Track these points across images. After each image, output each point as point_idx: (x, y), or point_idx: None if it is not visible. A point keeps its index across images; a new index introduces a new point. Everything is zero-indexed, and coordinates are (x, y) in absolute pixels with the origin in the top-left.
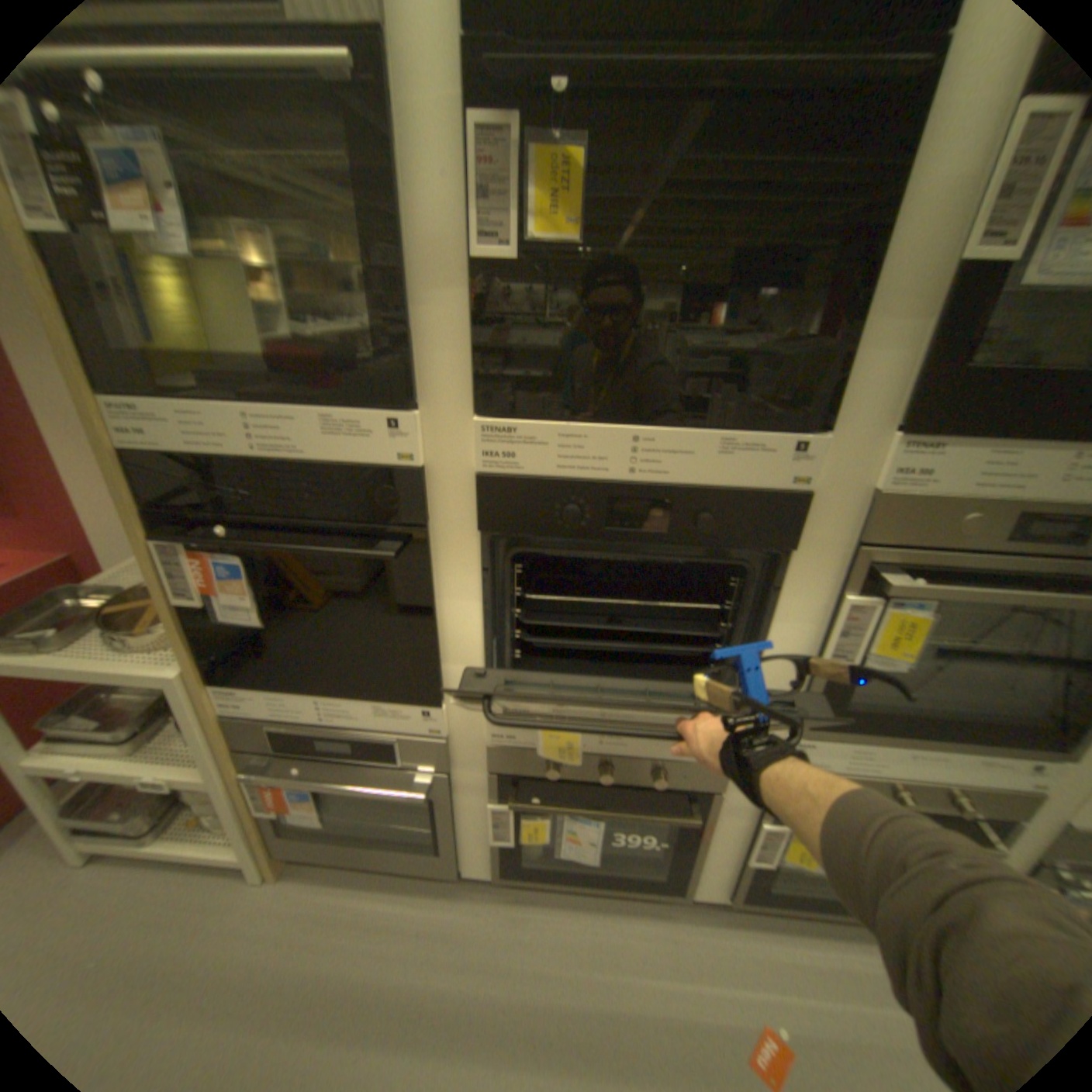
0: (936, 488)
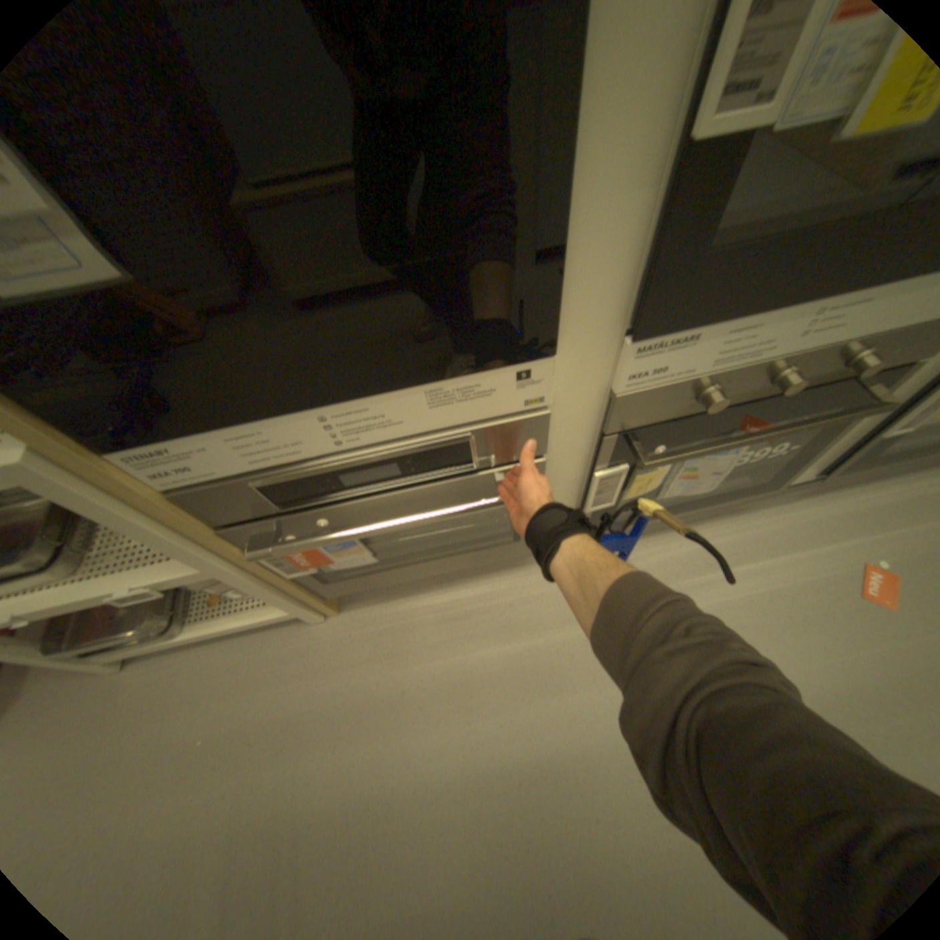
0: None
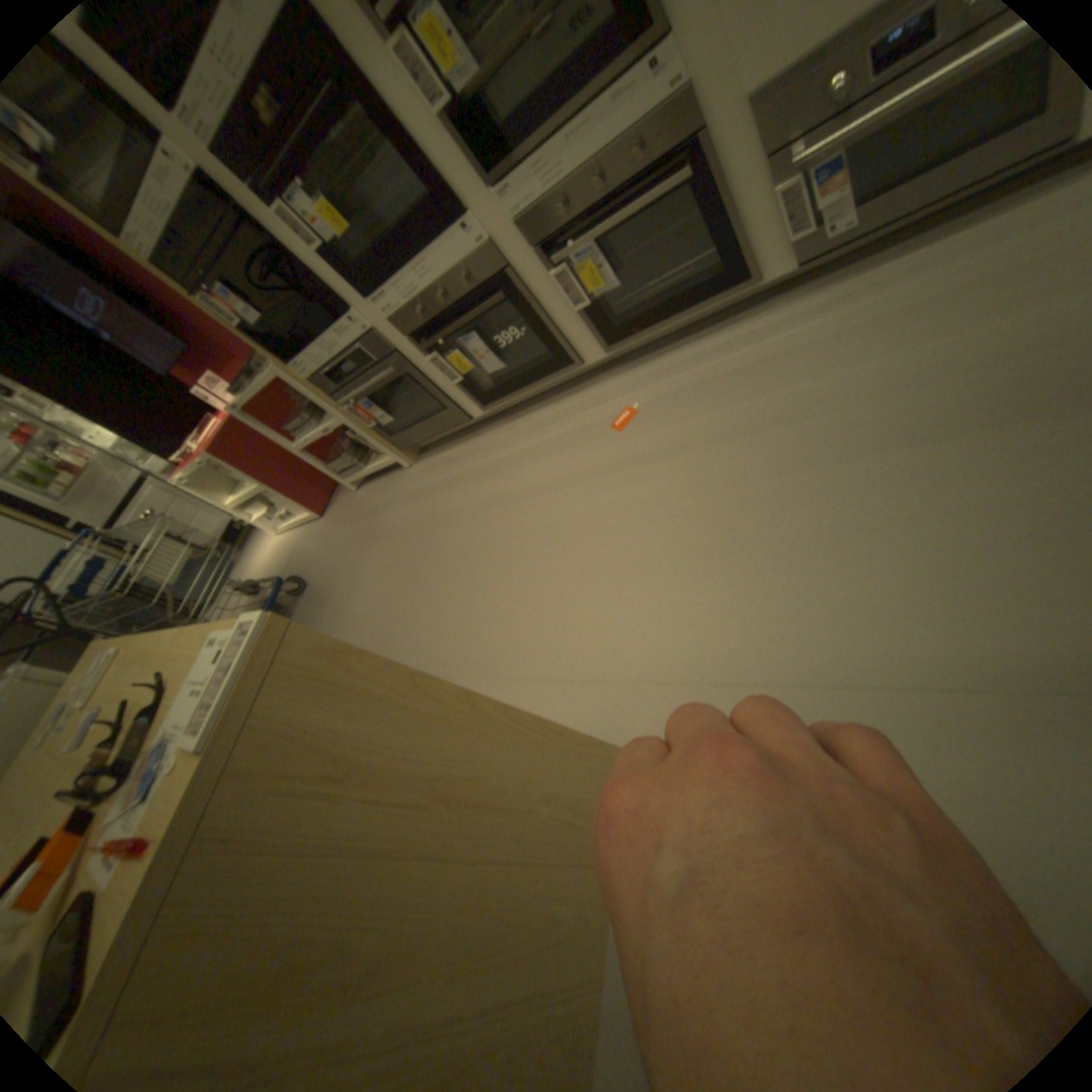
0: None
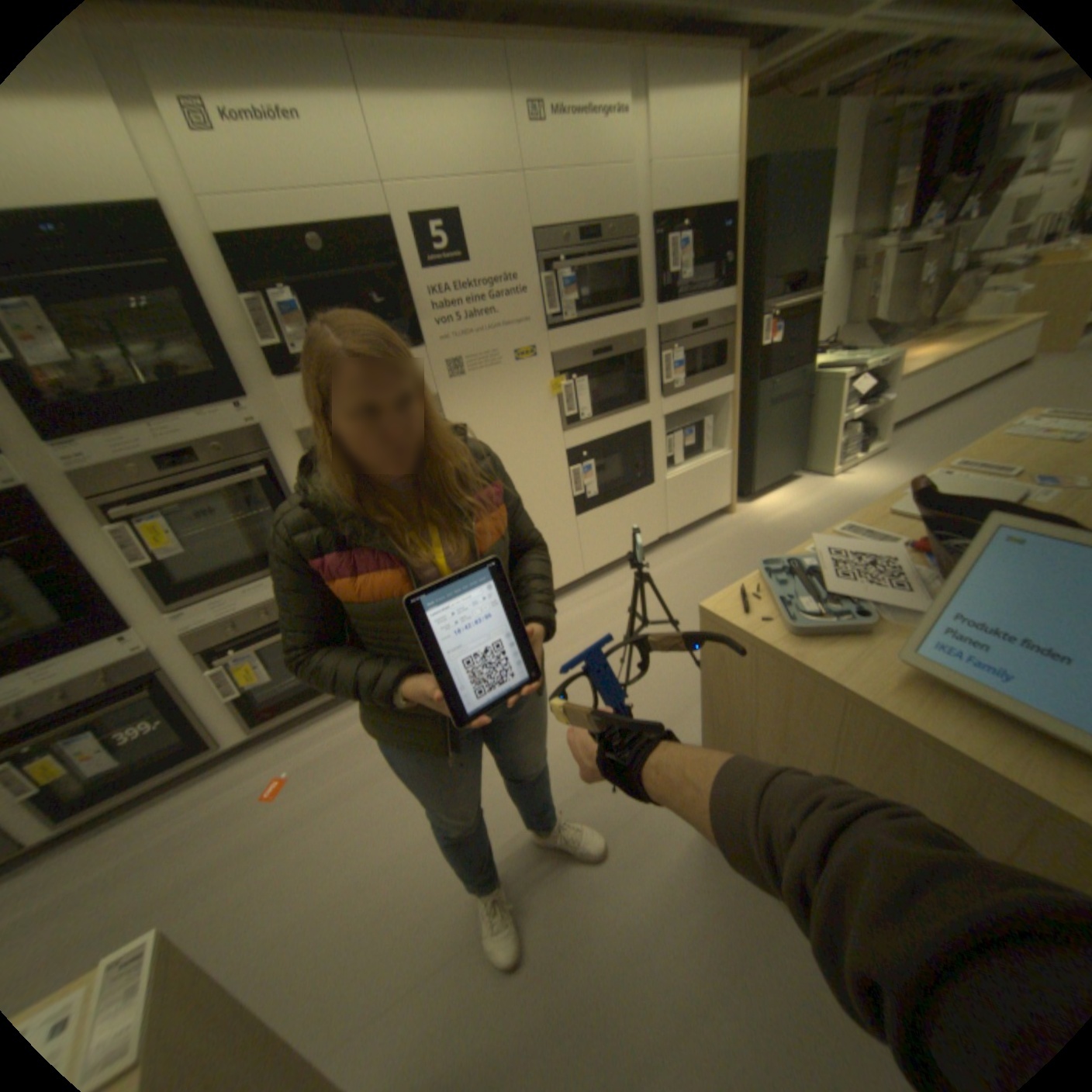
0: (93, 464)
